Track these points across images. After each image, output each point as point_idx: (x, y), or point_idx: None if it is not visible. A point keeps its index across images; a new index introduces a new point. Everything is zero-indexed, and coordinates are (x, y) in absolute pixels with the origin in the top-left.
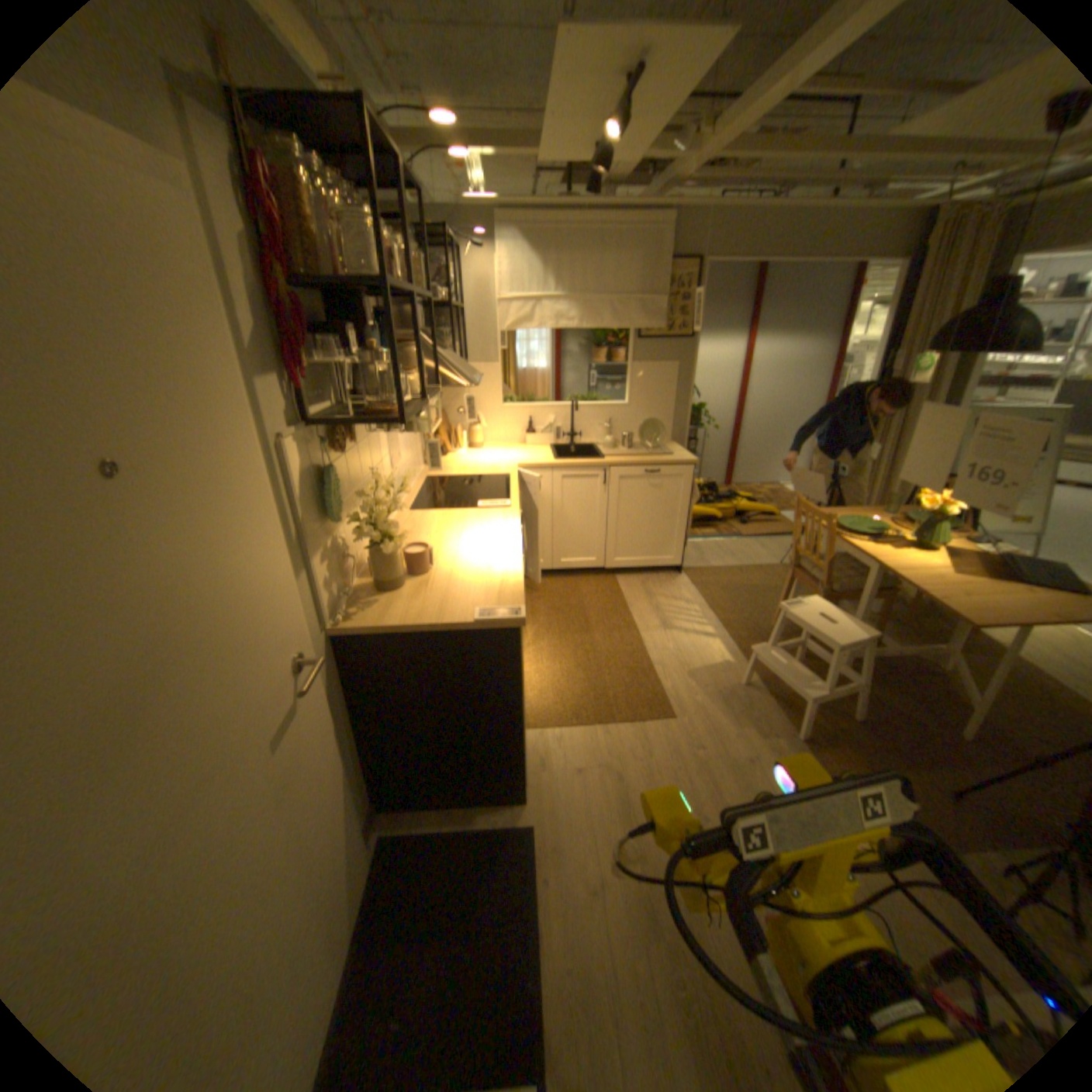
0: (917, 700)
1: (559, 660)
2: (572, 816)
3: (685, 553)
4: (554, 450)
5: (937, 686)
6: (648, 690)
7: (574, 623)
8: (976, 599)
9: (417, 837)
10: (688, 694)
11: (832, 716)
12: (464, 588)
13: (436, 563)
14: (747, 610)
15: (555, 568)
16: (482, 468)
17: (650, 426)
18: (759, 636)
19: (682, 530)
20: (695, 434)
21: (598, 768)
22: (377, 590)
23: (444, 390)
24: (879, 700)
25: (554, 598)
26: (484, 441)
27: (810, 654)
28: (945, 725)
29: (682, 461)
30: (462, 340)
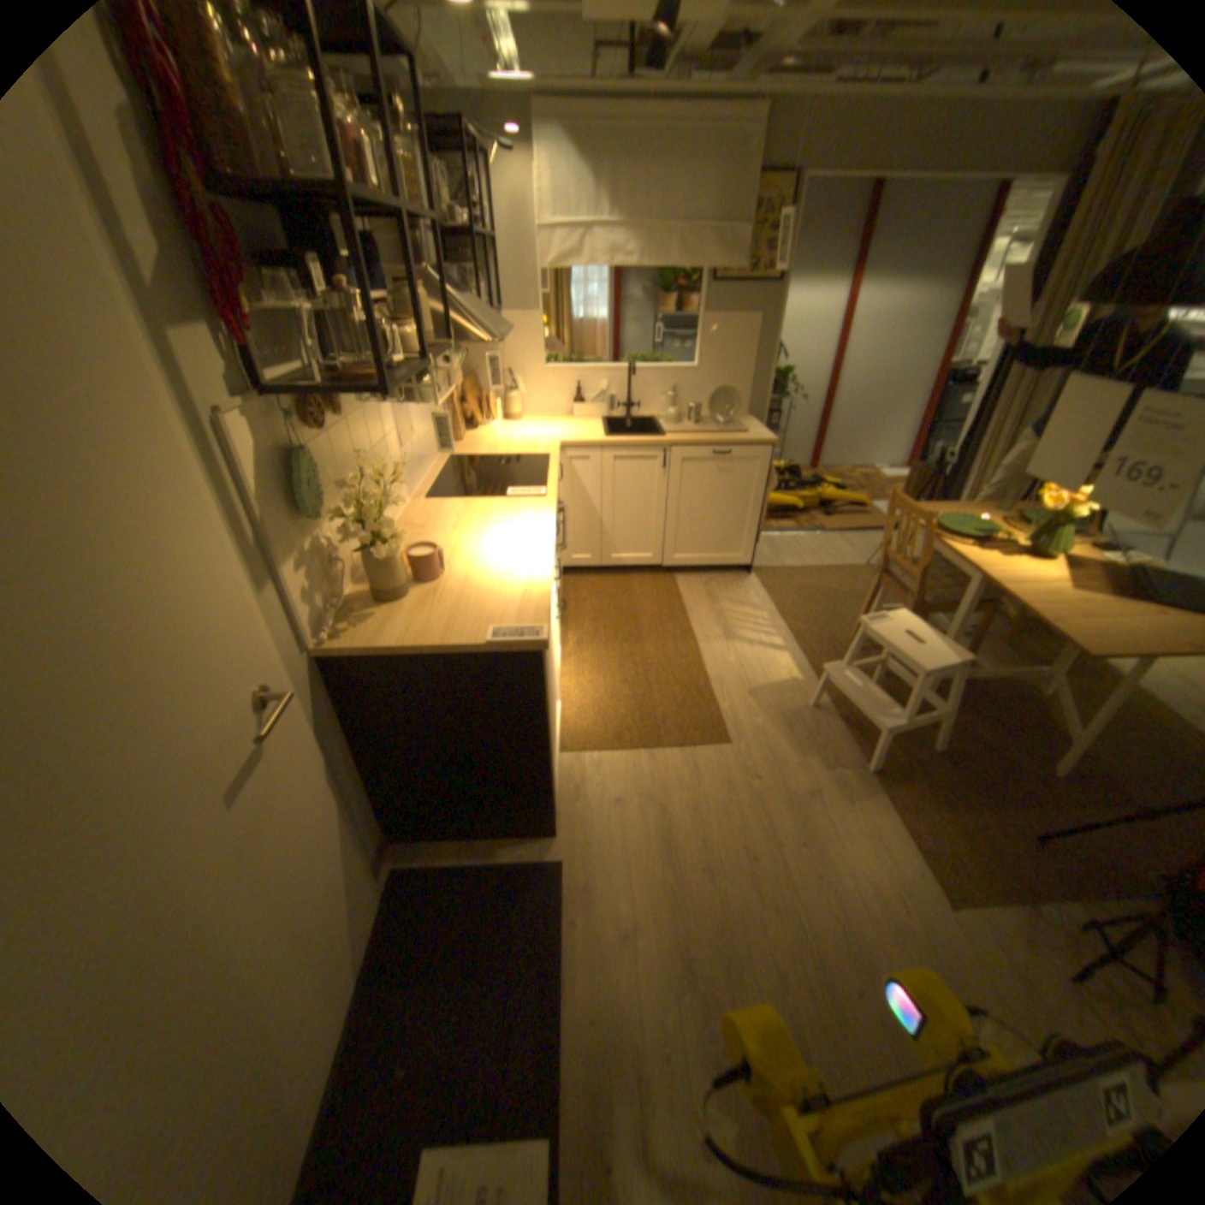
0: (1008, 729)
1: (603, 673)
2: (606, 852)
3: (757, 550)
4: (606, 424)
5: (1032, 713)
6: (701, 711)
7: (623, 631)
8: (1095, 621)
9: (433, 871)
10: (747, 716)
11: (909, 745)
12: (478, 600)
13: (448, 567)
14: (823, 619)
15: (604, 565)
16: (517, 447)
17: (723, 395)
18: (833, 651)
19: (754, 523)
20: (779, 405)
21: (638, 799)
22: (374, 600)
23: (473, 346)
24: (964, 727)
25: (602, 600)
26: (523, 412)
27: (890, 673)
28: (1036, 758)
29: (758, 440)
30: (492, 280)
